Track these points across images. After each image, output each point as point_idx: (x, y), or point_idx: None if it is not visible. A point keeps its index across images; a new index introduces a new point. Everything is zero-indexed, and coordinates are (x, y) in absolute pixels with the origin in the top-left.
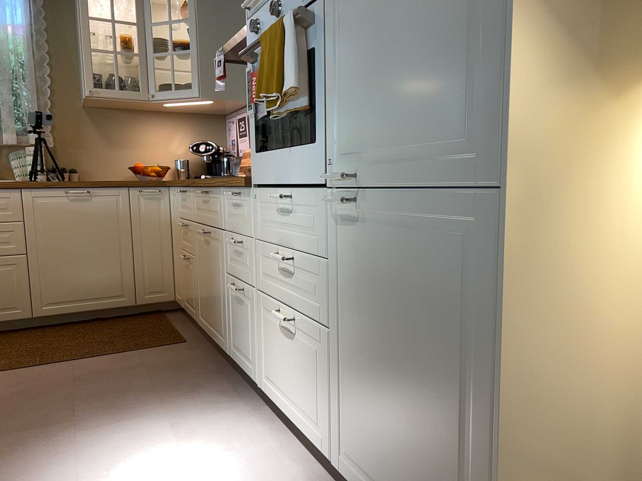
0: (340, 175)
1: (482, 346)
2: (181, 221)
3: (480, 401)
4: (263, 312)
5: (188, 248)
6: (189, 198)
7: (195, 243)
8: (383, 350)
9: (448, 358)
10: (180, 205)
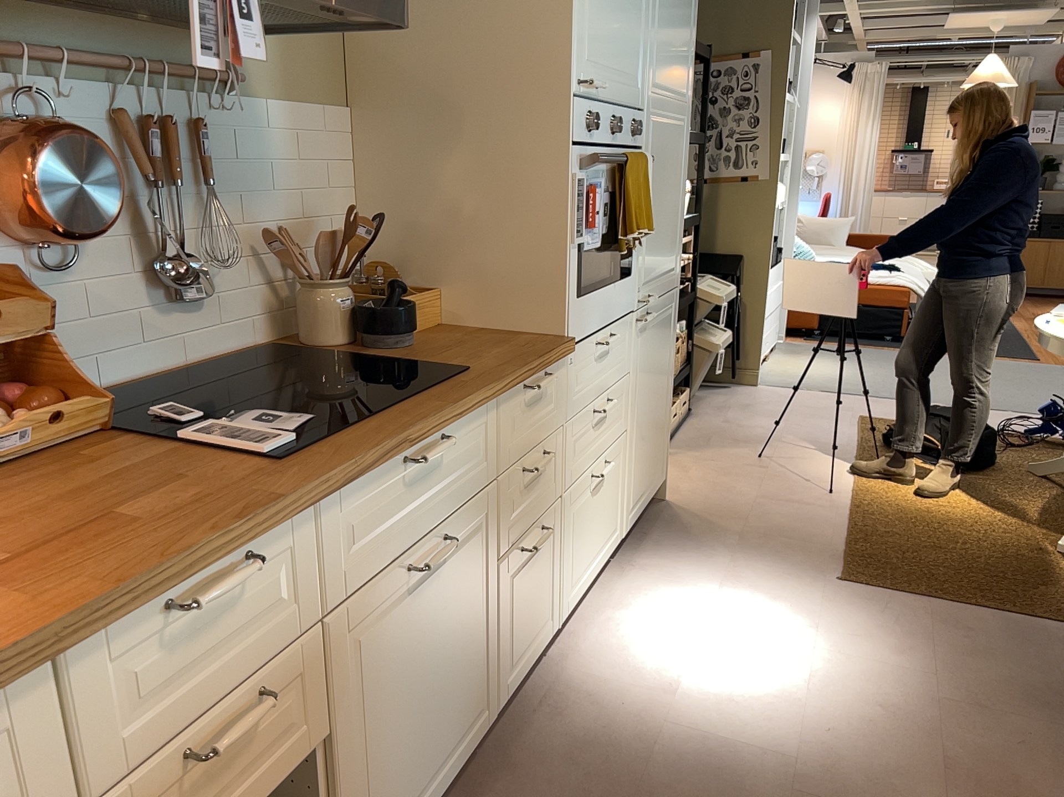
0: (644, 298)
1: (670, 357)
2: (136, 785)
3: (669, 382)
4: (569, 512)
5: (248, 796)
6: (272, 569)
7: (340, 678)
8: (649, 402)
9: (665, 374)
10: (123, 713)
